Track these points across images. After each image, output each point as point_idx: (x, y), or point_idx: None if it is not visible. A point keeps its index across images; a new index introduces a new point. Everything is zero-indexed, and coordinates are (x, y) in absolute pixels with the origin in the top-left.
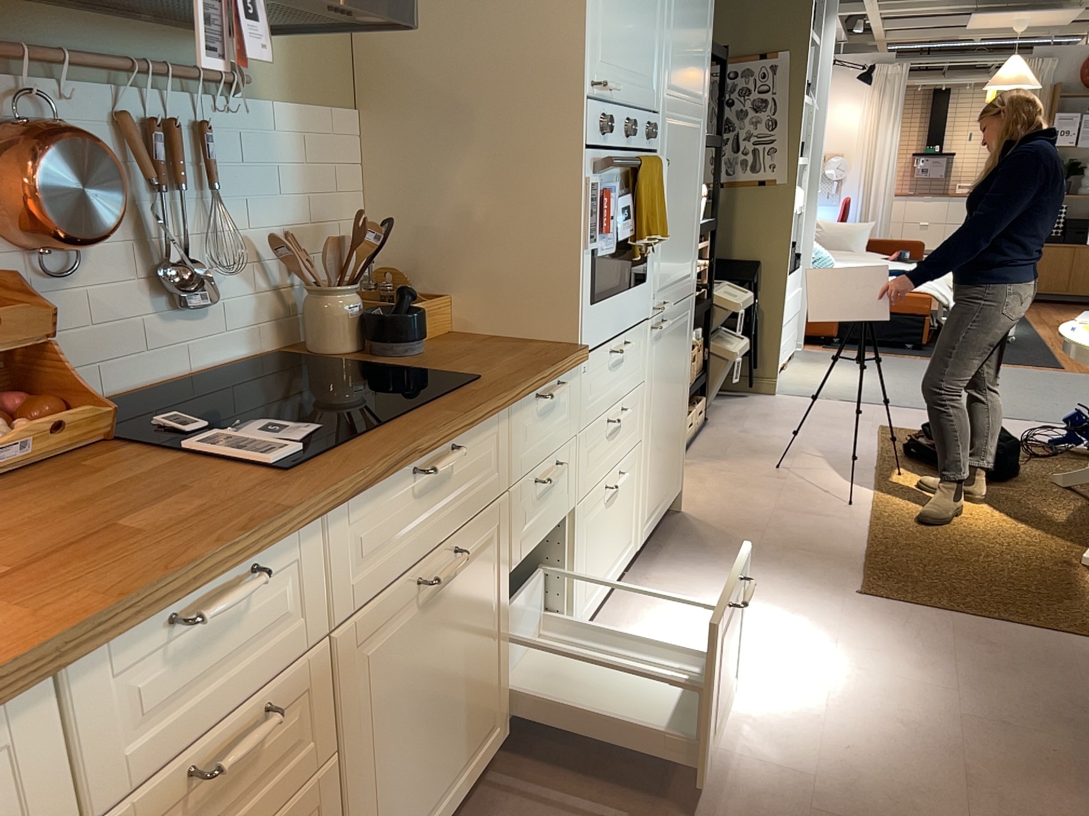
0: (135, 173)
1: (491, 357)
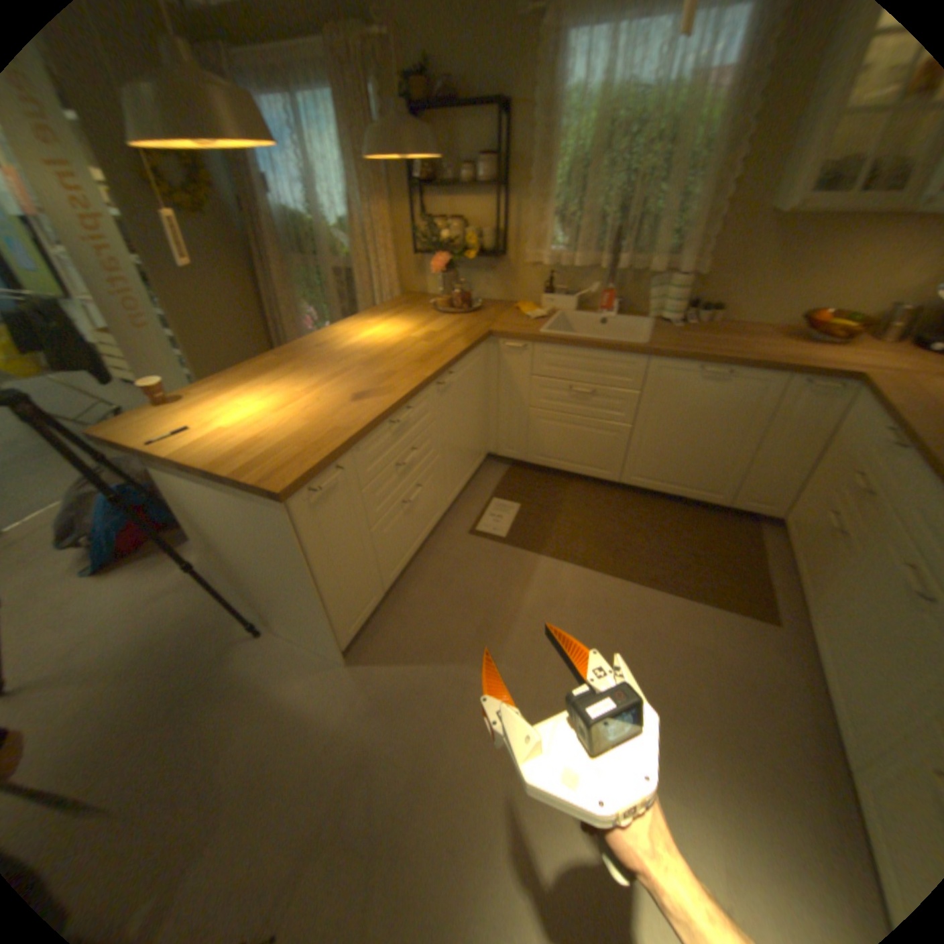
0: None
1: None
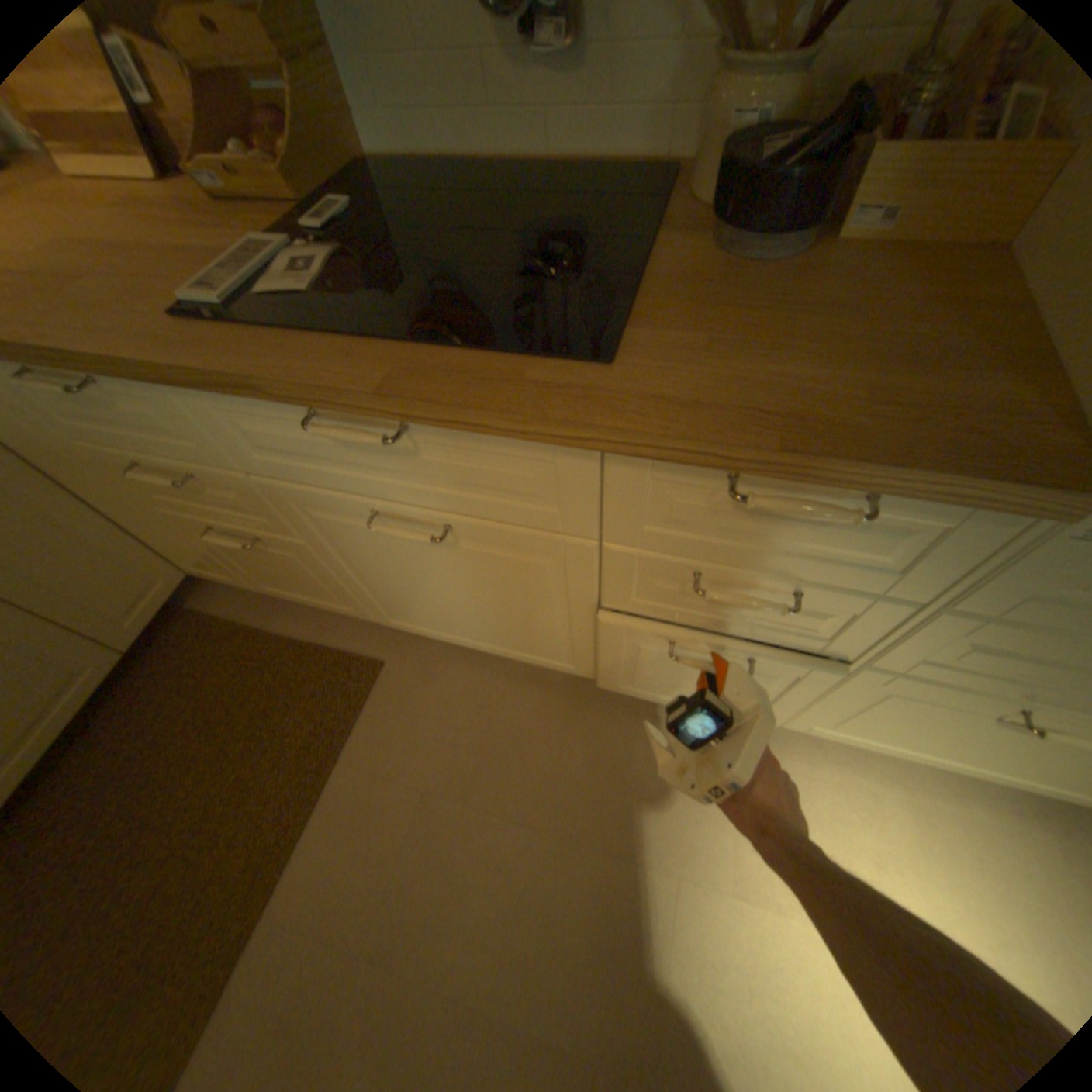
0: None
1: (807, 342)
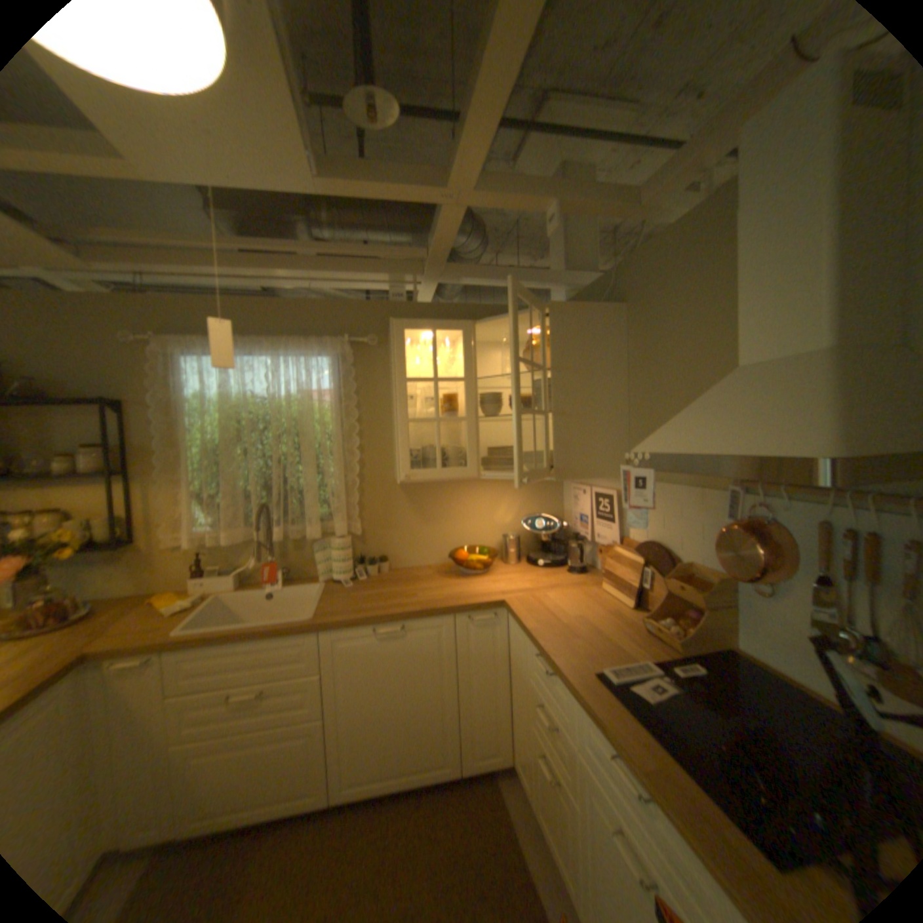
0: (838, 563)
1: None
